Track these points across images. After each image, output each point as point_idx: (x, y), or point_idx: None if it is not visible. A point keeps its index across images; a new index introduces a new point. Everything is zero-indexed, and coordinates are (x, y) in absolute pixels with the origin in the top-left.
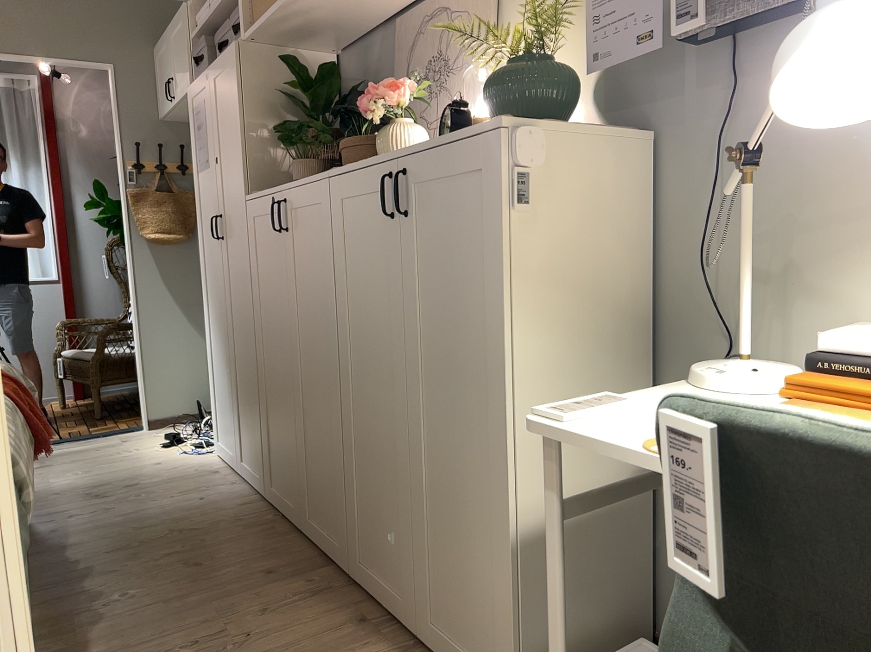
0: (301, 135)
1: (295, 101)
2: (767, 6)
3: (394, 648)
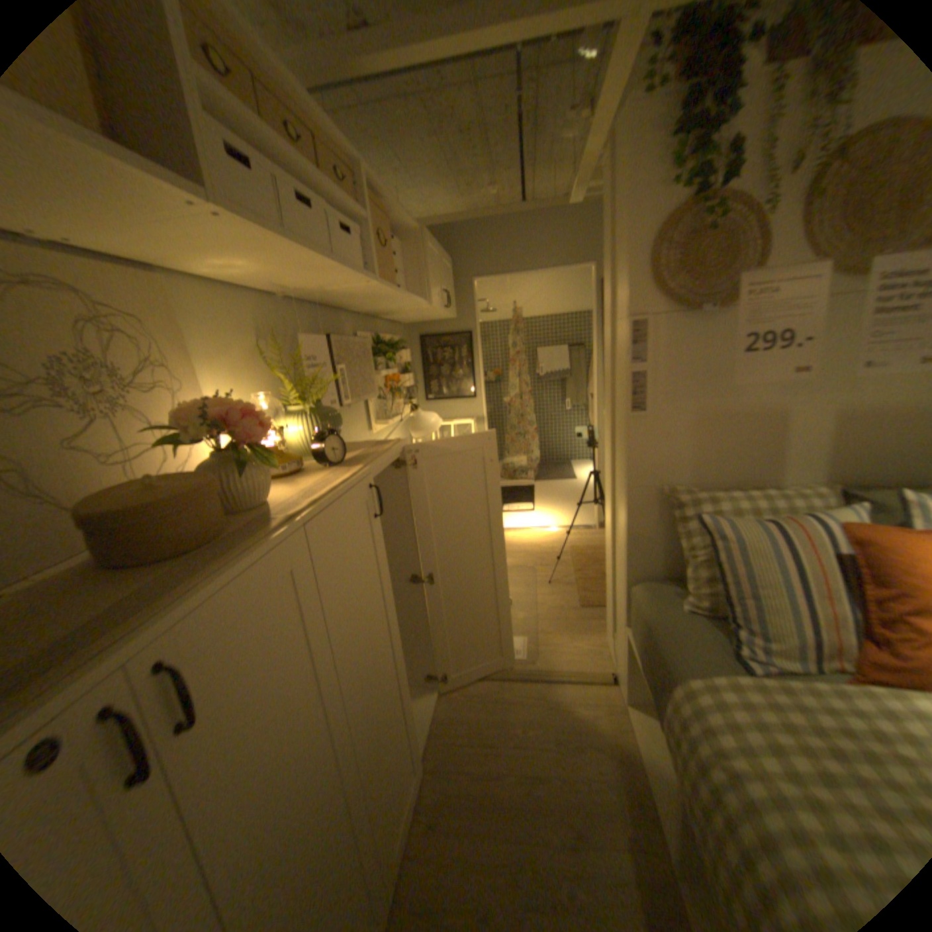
0: None
1: None
2: (358, 398)
3: (431, 781)
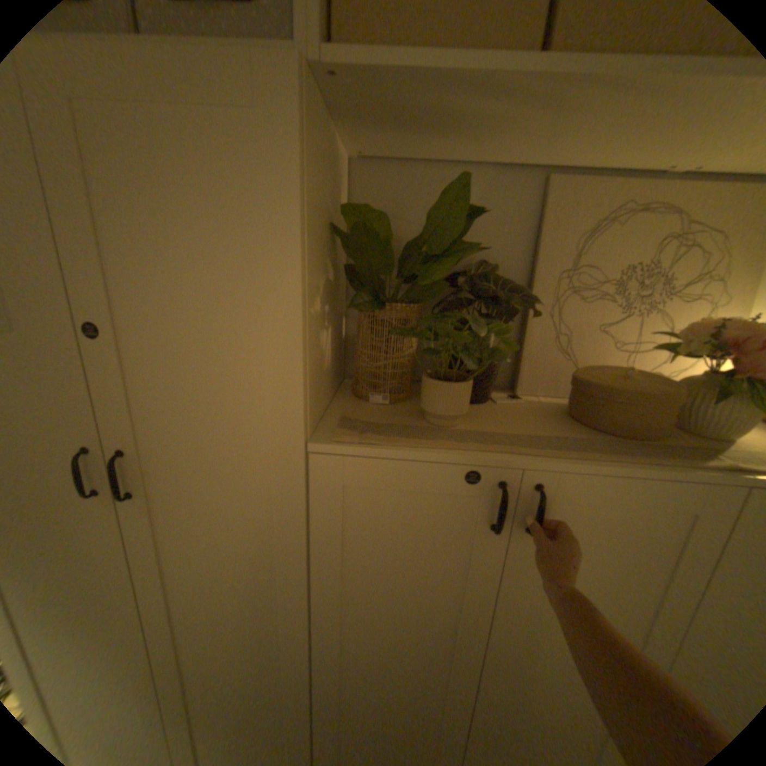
0: (488, 345)
1: (348, 239)
2: None
3: None
